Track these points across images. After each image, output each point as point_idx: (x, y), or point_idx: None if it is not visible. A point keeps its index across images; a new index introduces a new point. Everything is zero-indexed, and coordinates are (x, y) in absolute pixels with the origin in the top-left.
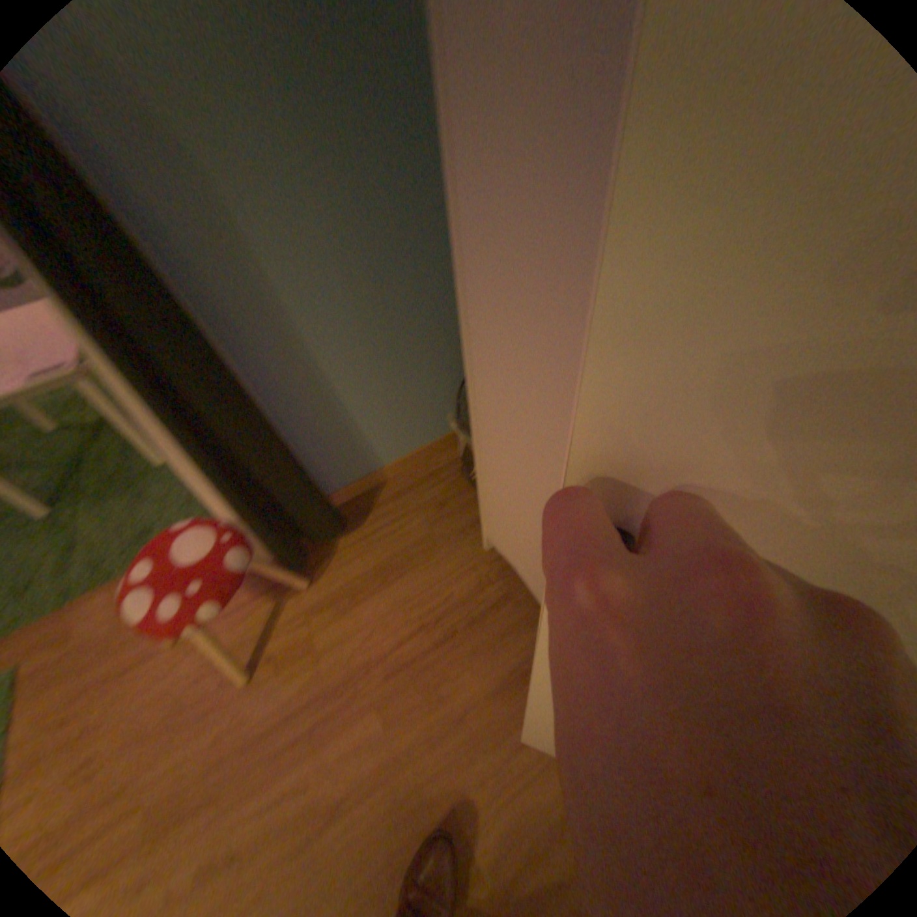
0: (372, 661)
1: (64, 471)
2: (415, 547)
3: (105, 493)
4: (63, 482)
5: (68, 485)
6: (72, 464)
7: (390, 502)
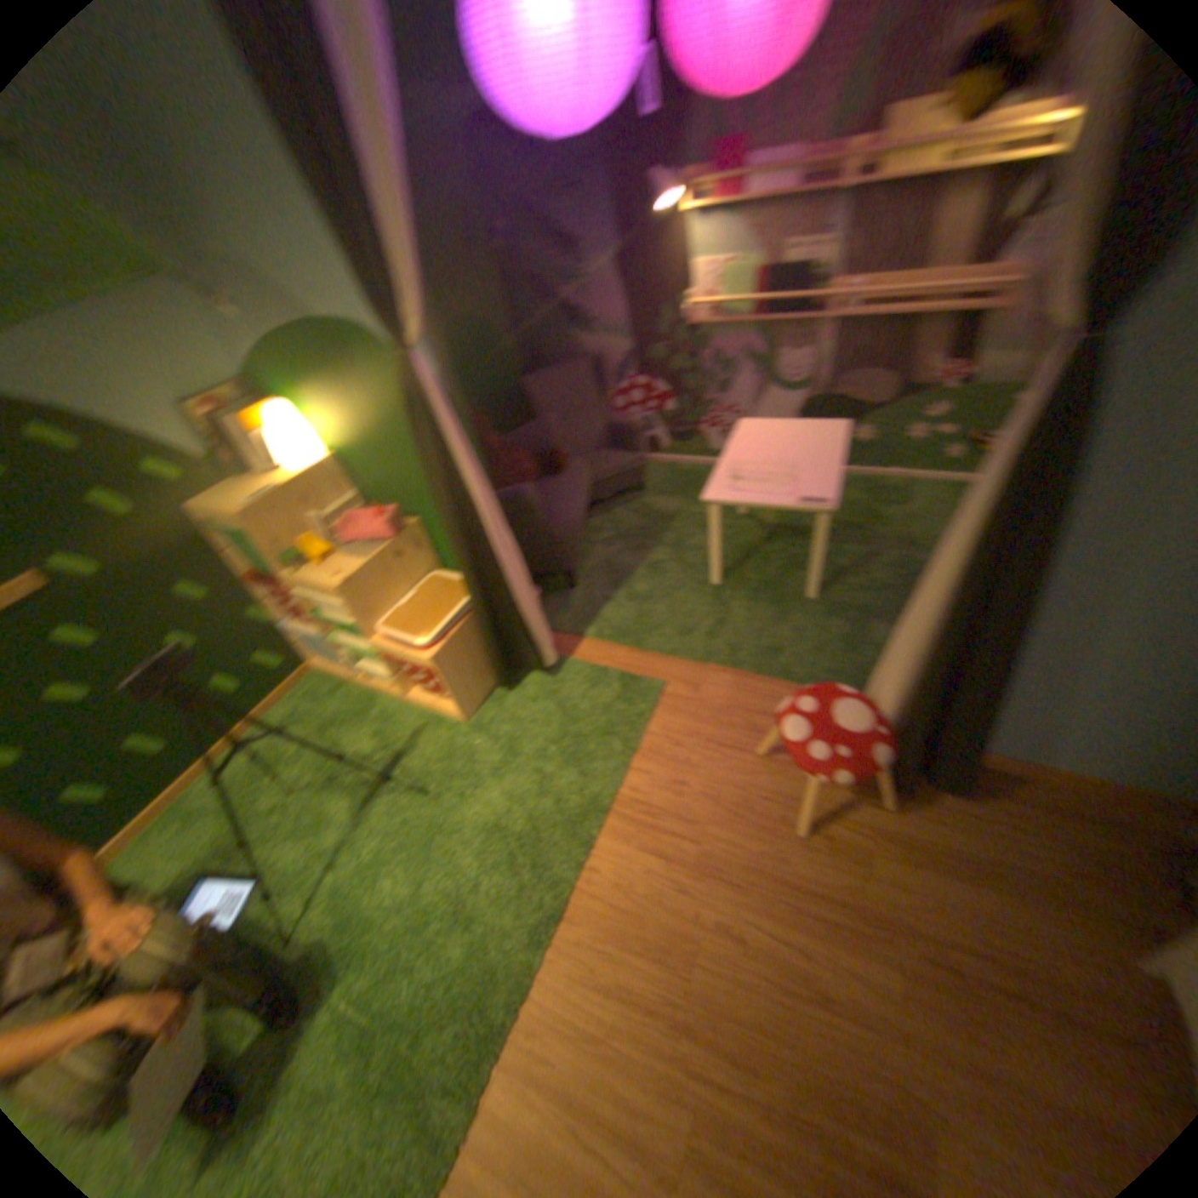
0: (919, 934)
1: (735, 558)
2: (1033, 881)
3: (756, 597)
4: (731, 567)
5: (734, 572)
6: (742, 555)
7: (1027, 809)
